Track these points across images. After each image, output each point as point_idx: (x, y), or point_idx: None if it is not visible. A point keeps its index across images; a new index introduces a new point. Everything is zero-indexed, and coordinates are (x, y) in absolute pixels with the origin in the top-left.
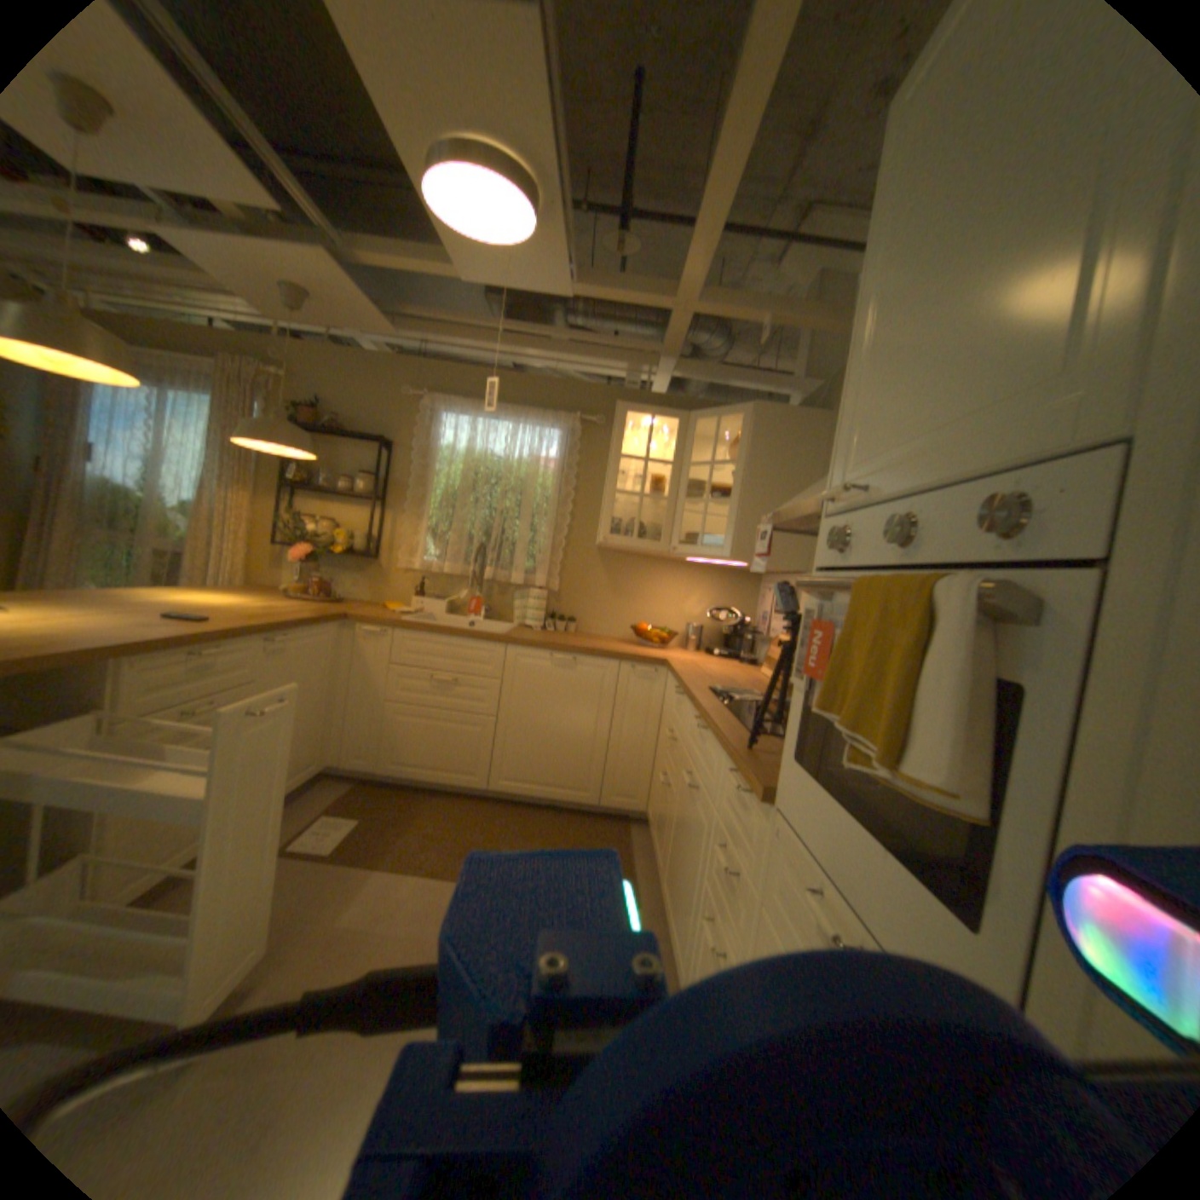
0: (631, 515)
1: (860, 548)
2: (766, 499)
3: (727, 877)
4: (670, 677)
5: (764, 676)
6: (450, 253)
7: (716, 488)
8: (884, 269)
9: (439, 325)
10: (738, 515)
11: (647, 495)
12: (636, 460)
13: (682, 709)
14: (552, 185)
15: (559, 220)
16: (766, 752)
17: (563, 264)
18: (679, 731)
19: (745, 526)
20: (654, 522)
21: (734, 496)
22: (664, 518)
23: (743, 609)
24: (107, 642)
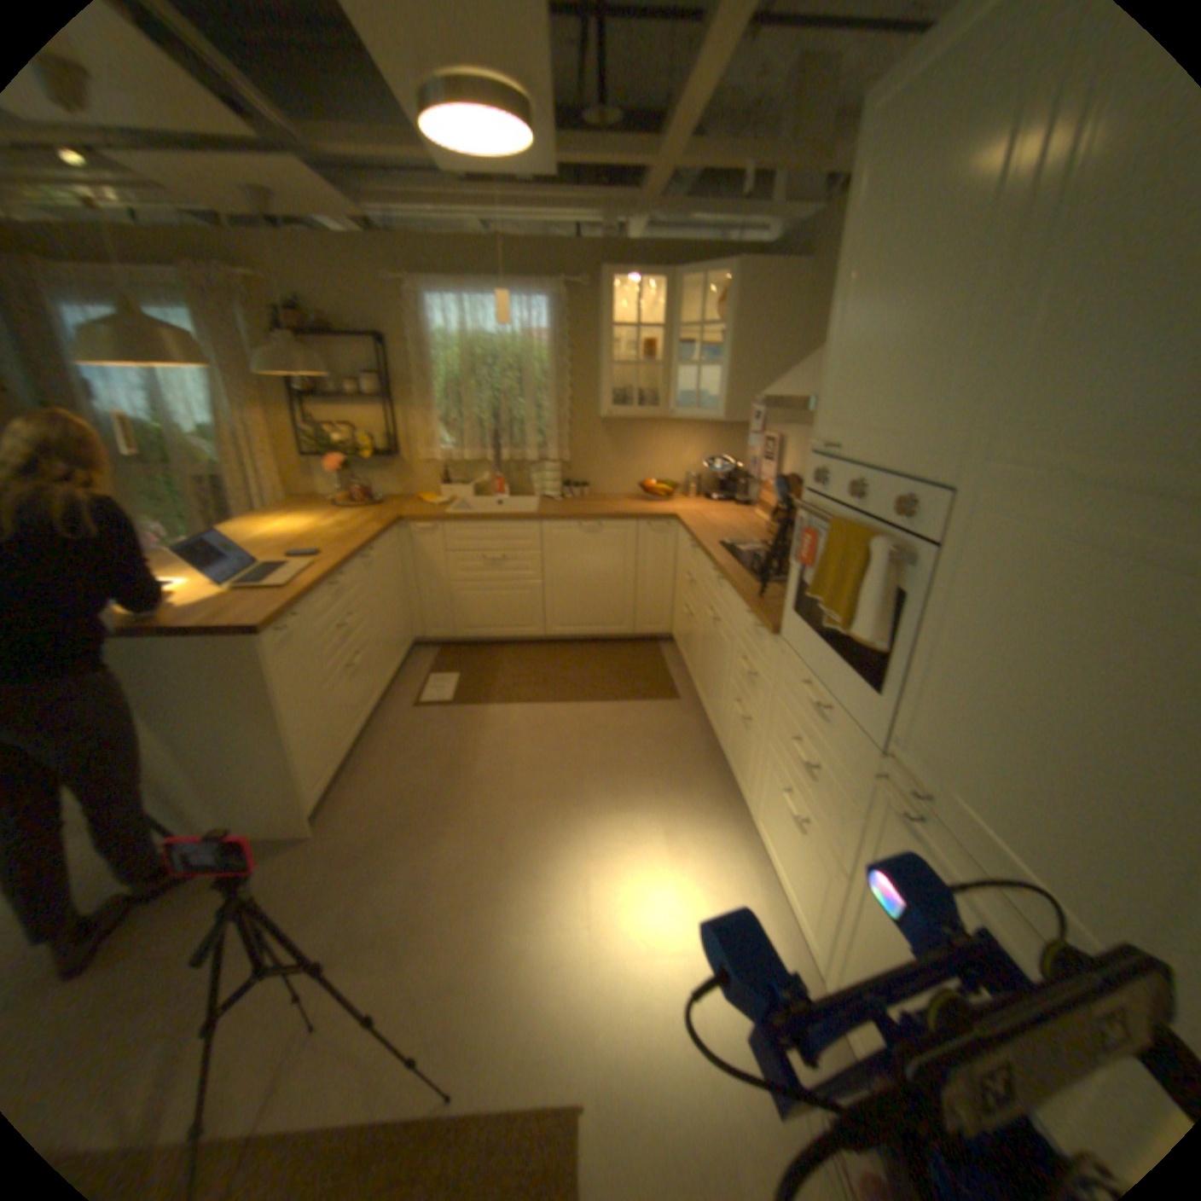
0: (627, 378)
1: (835, 489)
2: (755, 358)
3: (750, 677)
4: (683, 530)
5: (759, 518)
6: (434, 155)
7: (706, 344)
8: (856, 272)
9: (402, 193)
10: (731, 378)
11: (640, 355)
12: (625, 320)
13: (699, 560)
14: (546, 103)
15: (550, 126)
16: (772, 598)
17: (551, 155)
18: (698, 576)
19: (737, 387)
20: (650, 382)
21: (726, 358)
22: (658, 377)
23: (736, 453)
24: (289, 592)
